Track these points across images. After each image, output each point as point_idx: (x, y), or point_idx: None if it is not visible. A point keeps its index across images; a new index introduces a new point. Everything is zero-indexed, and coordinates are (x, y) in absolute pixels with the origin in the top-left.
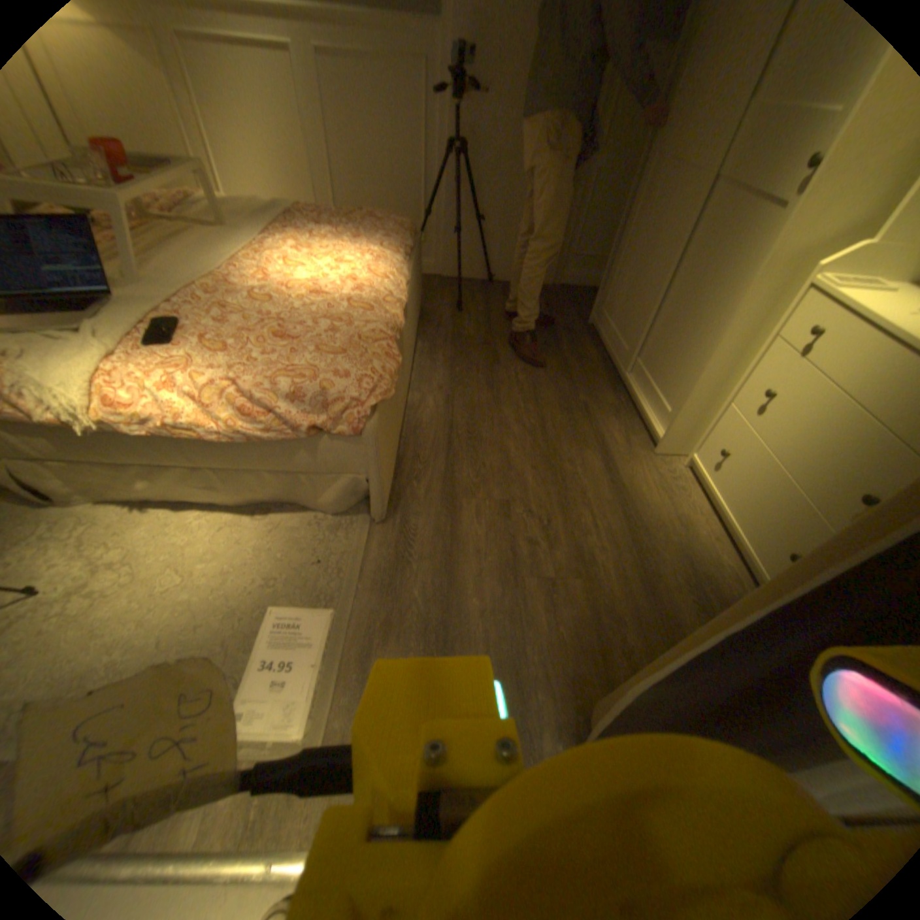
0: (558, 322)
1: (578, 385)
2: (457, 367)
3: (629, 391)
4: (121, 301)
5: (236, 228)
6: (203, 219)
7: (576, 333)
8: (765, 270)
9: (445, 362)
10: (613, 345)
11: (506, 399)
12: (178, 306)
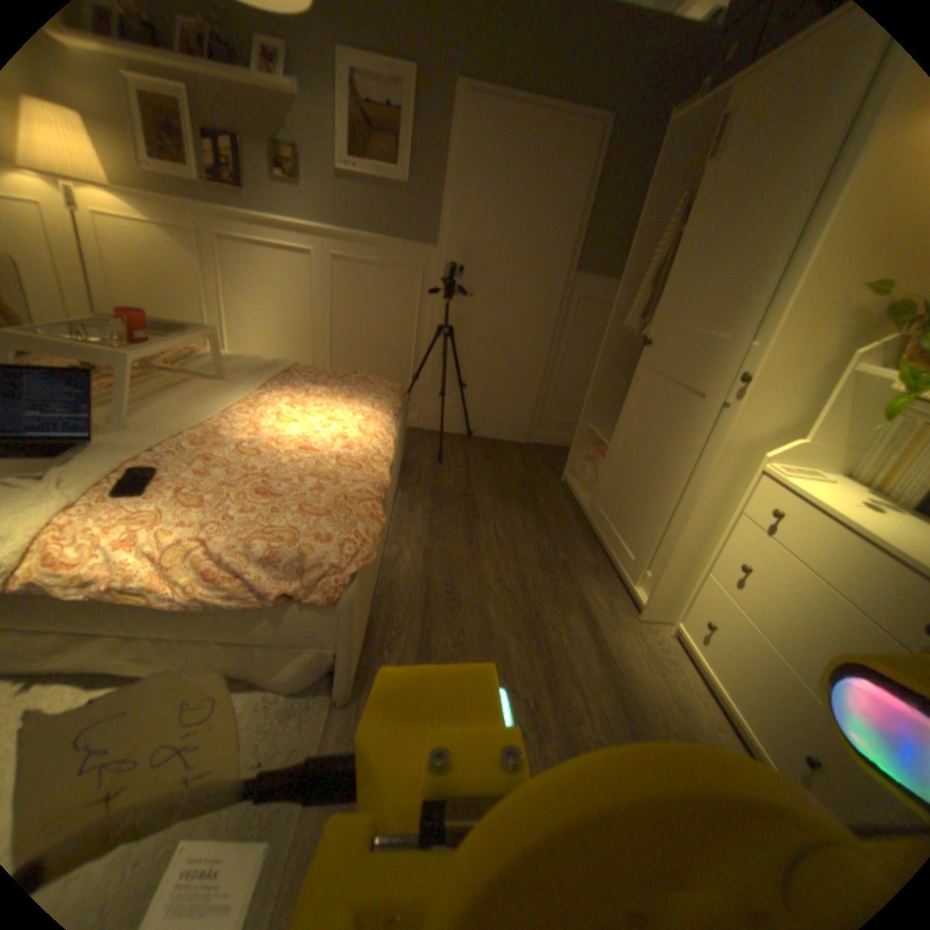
0: (533, 478)
1: (555, 542)
2: (436, 519)
3: (605, 551)
4: (99, 448)
5: (236, 383)
6: (204, 372)
7: (550, 490)
8: (721, 457)
9: (424, 514)
10: (586, 504)
11: (485, 555)
12: (160, 456)
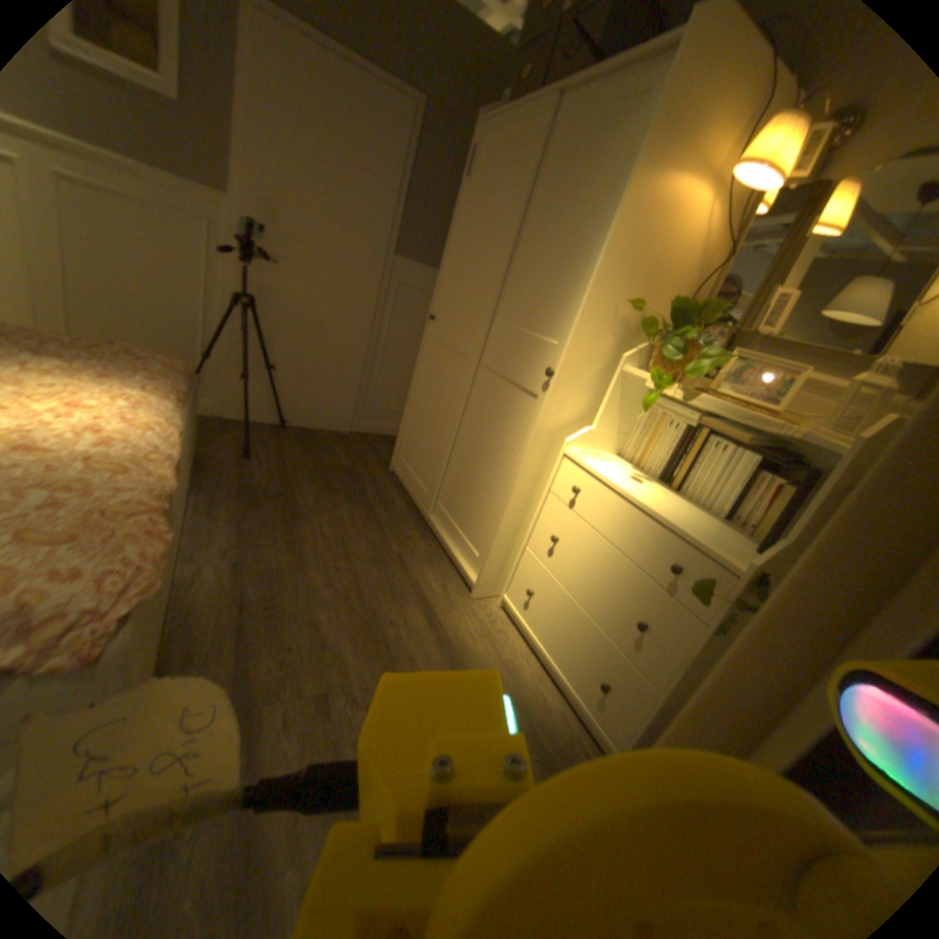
0: (360, 468)
1: (388, 533)
2: (248, 523)
3: (436, 536)
4: None
5: None
6: None
7: (379, 479)
8: (532, 441)
9: (231, 519)
10: (416, 492)
11: (311, 557)
12: None
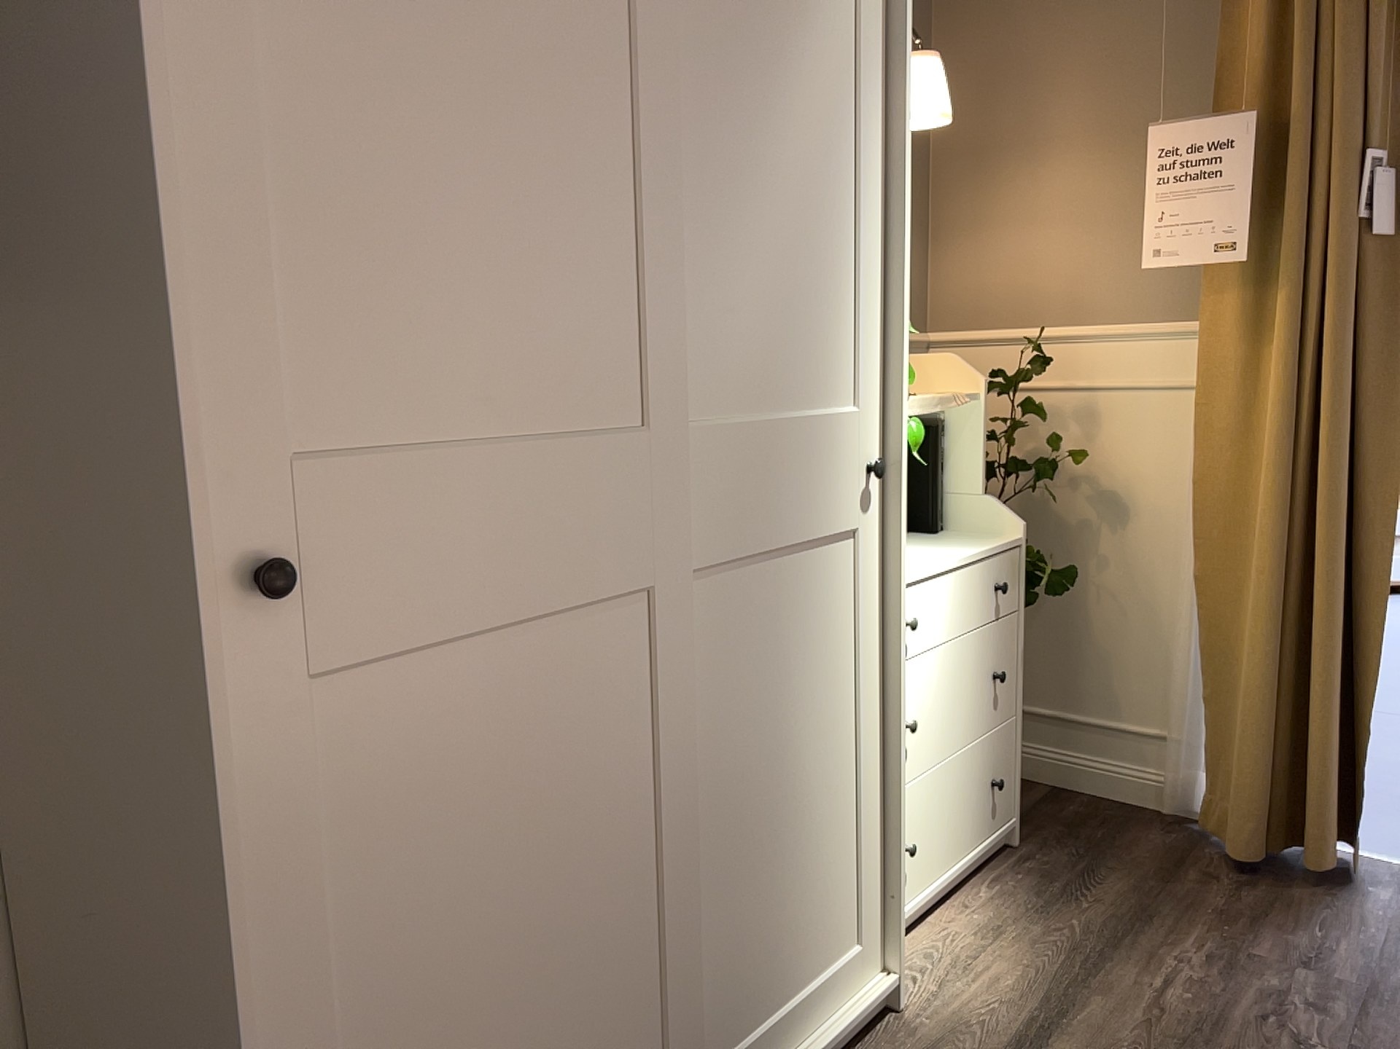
0: None
1: None
2: None
3: None
4: None
5: None
6: None
7: None
8: (901, 610)
9: None
10: None
11: None
12: None
